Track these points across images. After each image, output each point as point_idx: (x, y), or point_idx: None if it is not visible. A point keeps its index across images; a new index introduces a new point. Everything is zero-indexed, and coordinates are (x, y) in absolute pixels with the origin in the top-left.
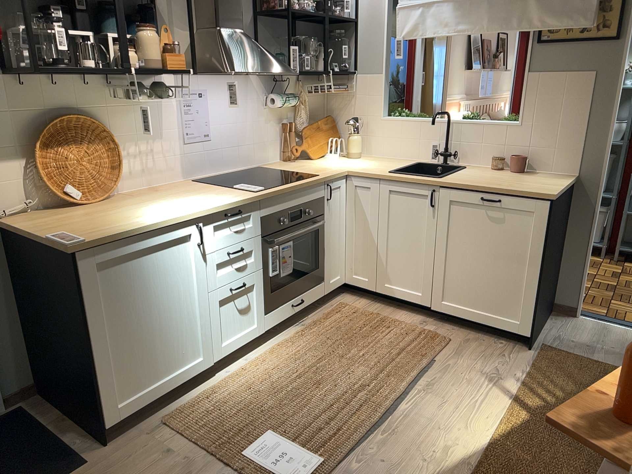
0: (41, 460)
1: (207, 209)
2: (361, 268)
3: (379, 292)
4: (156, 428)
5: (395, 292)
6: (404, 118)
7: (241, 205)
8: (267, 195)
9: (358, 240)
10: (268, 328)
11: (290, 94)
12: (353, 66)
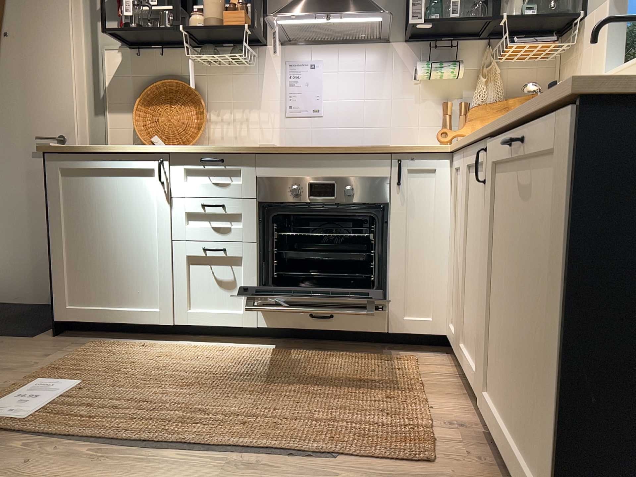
0: (34, 326)
1: (174, 147)
2: (456, 311)
3: (459, 356)
4: (82, 344)
5: (466, 359)
6: (624, 66)
7: (223, 154)
8: (266, 150)
9: (456, 262)
10: (263, 326)
11: (447, 61)
12: (581, 8)
